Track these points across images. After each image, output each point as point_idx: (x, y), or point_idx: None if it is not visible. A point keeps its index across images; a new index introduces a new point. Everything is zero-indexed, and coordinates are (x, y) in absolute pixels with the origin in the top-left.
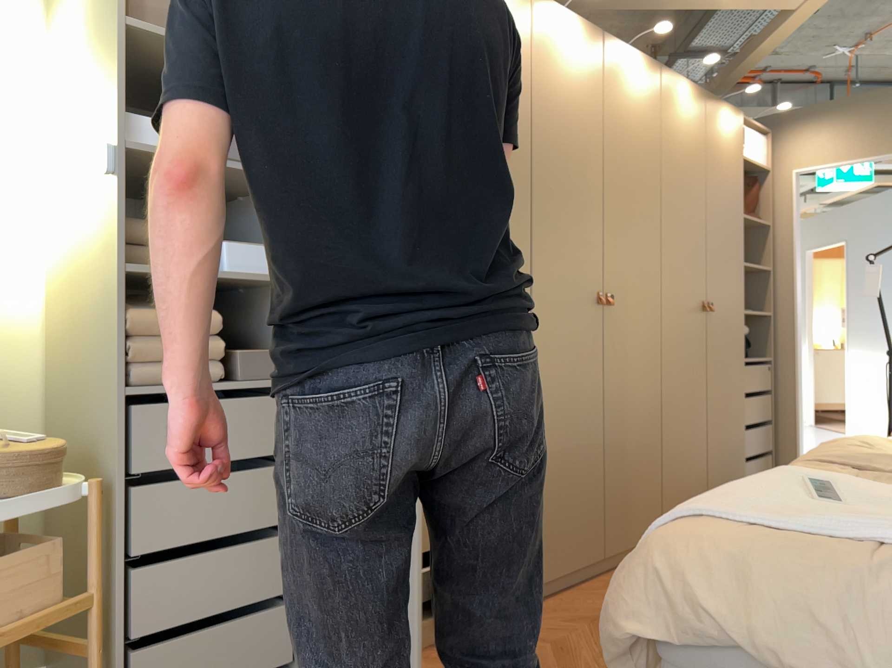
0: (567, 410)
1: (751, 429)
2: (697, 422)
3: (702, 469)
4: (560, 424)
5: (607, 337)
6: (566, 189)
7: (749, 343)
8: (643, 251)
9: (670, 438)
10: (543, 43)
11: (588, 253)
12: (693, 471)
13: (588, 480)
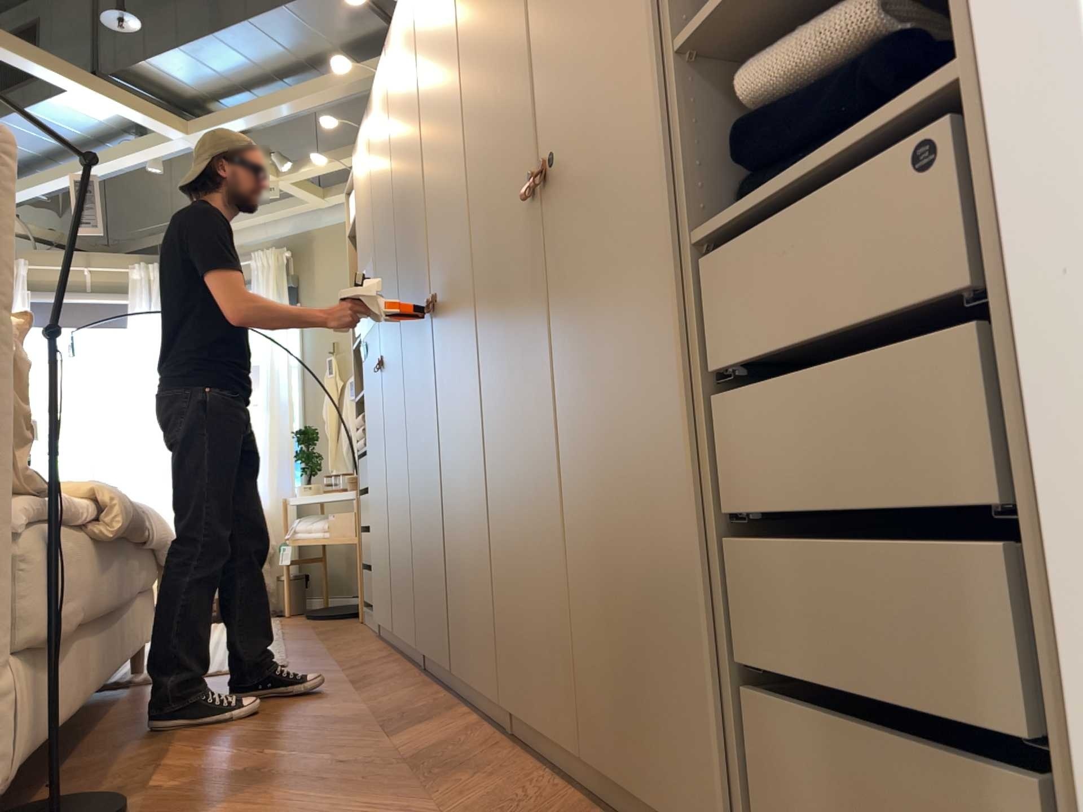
0: (423, 457)
1: (749, 532)
2: (538, 481)
3: (554, 600)
4: (421, 472)
5: (439, 356)
6: (410, 212)
7: (831, 110)
8: (453, 203)
9: (498, 508)
10: (395, 91)
11: (422, 265)
12: (538, 596)
13: (438, 544)
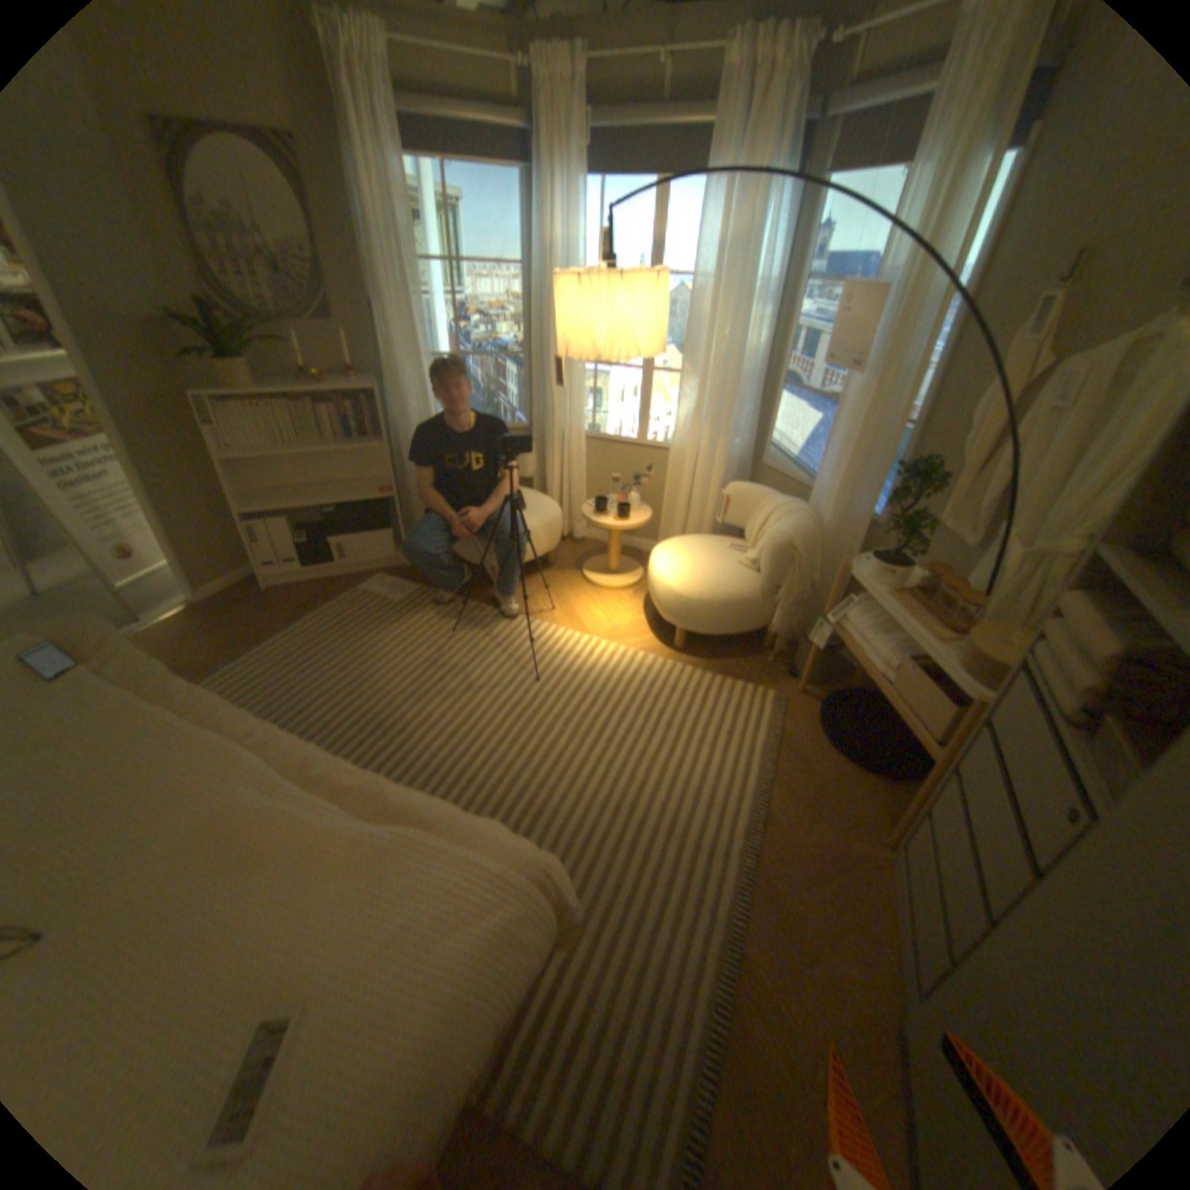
0: None
1: None
2: None
3: None
4: None
5: None
6: None
7: None
8: None
9: None
10: None
11: None
12: None
13: None
